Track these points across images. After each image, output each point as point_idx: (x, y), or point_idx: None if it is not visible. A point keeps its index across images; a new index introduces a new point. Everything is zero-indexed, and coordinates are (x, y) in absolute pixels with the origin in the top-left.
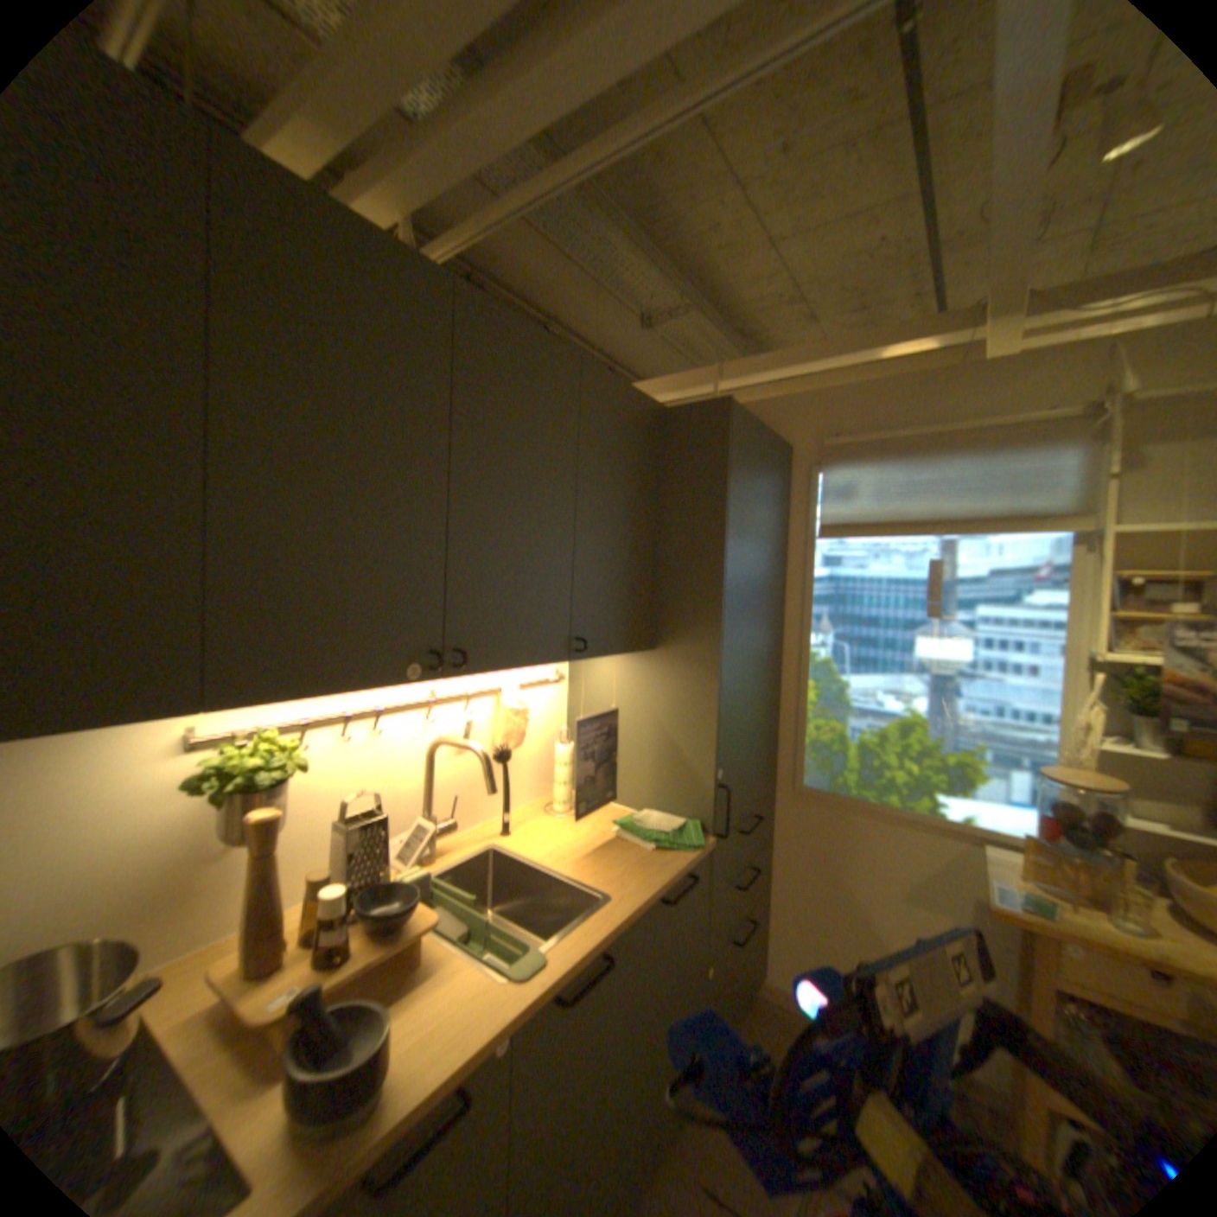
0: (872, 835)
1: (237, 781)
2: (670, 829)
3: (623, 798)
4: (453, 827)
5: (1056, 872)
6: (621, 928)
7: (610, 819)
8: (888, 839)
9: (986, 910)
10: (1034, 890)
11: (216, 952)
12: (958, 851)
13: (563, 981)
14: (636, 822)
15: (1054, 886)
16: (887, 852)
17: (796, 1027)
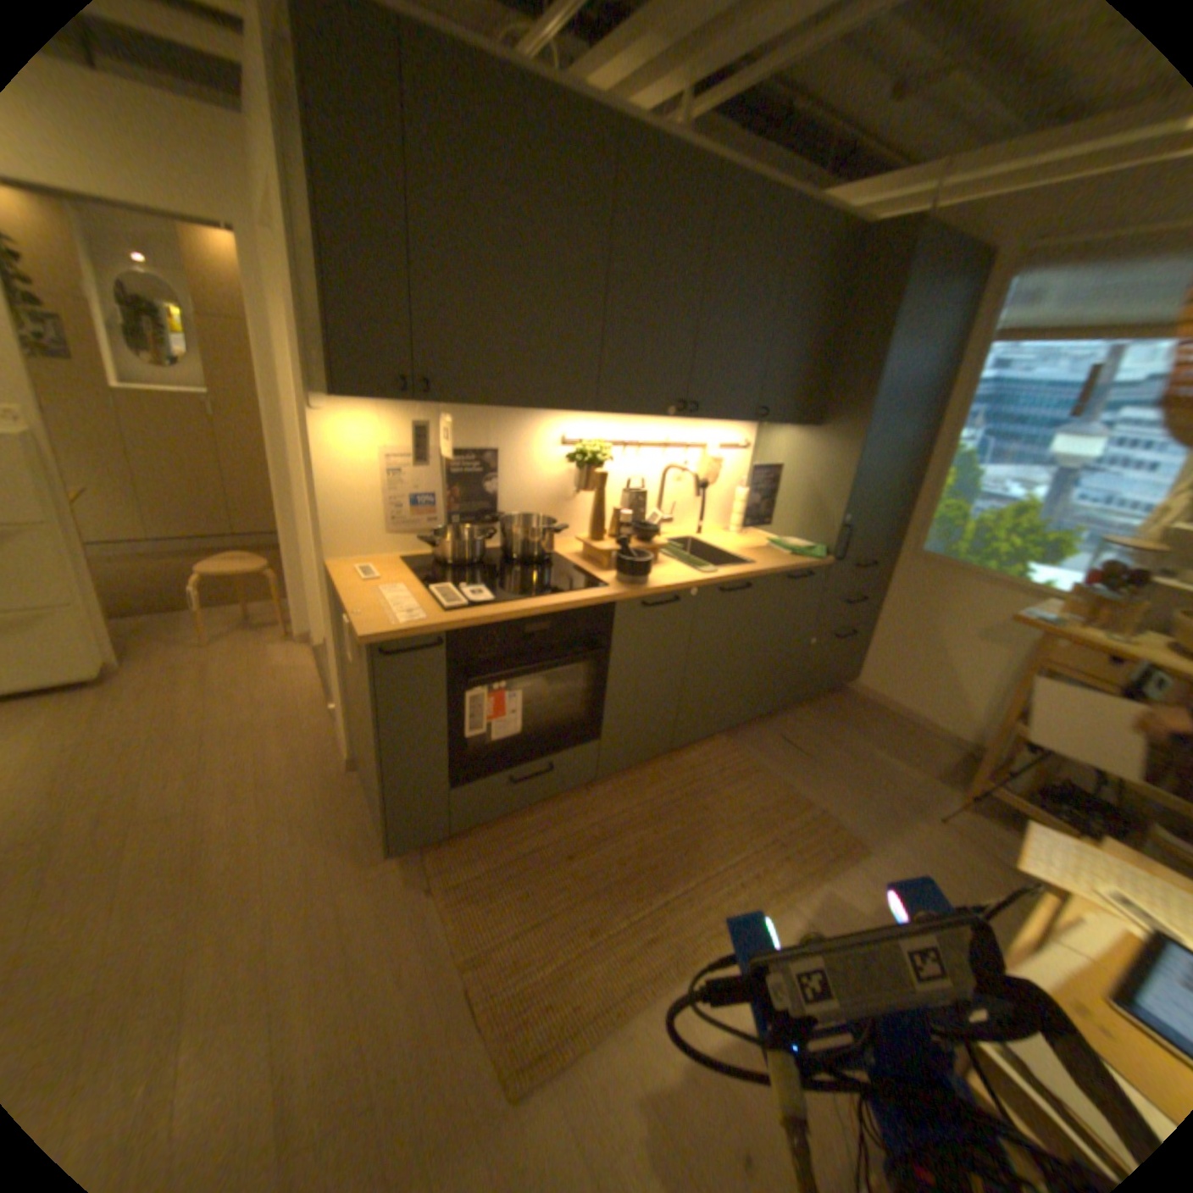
0: (967, 590)
1: (586, 458)
2: (802, 547)
3: (775, 532)
4: (669, 521)
5: (1086, 609)
6: (757, 574)
7: (764, 540)
8: (978, 594)
9: (1039, 648)
10: (1062, 618)
11: (566, 543)
12: (1032, 606)
13: (723, 580)
14: (781, 542)
15: (1084, 620)
16: (975, 603)
17: (870, 707)
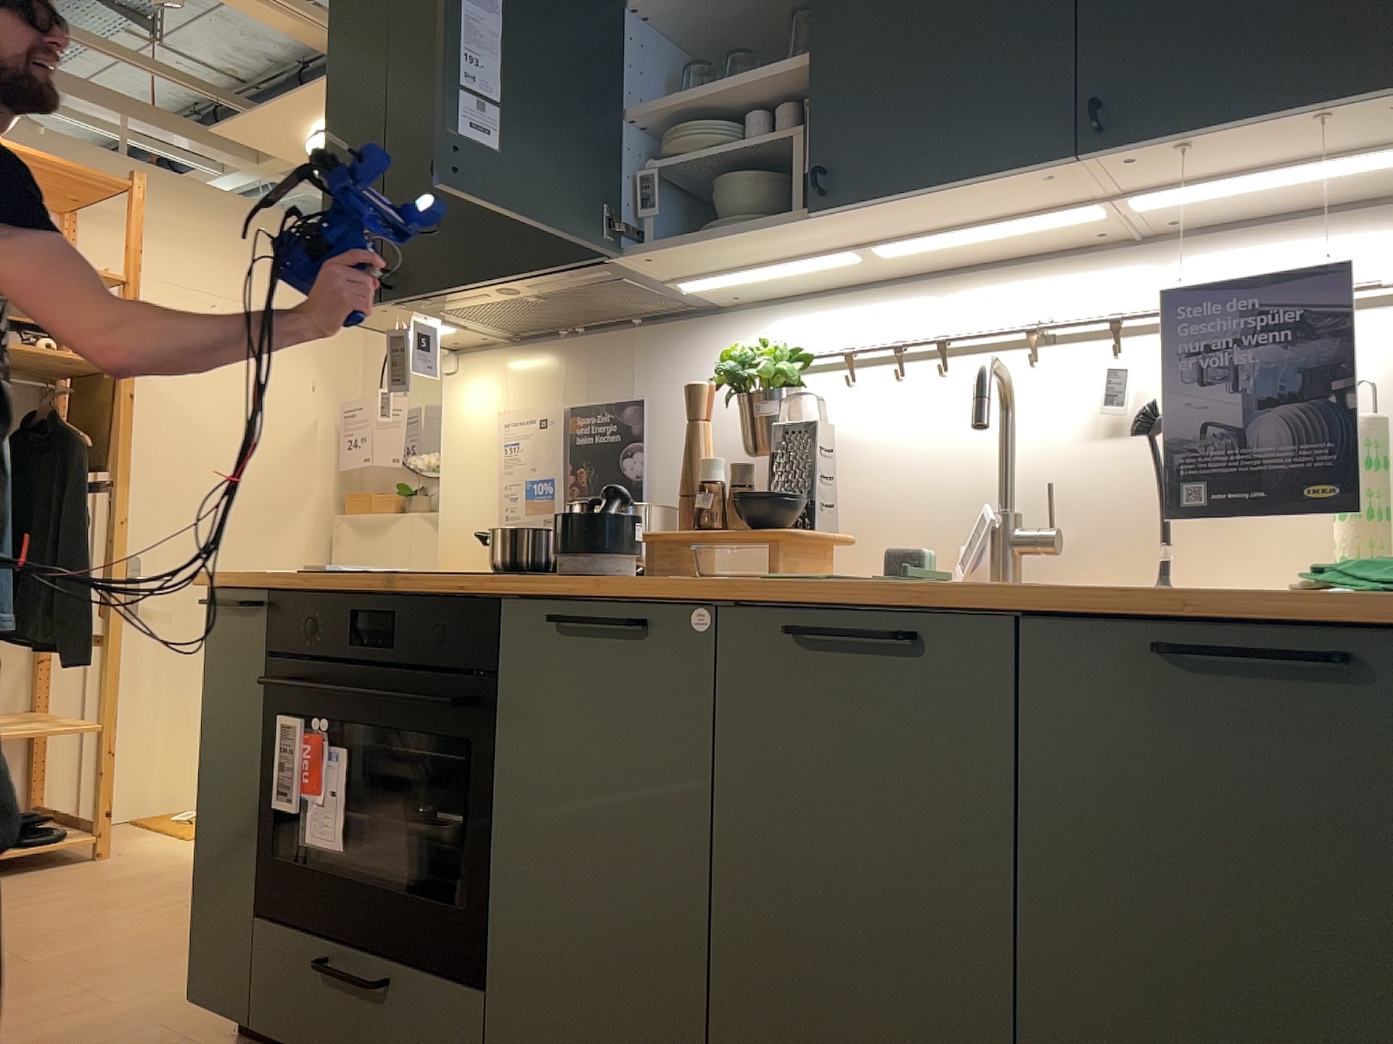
0: None
1: (724, 373)
2: None
3: None
4: (1046, 539)
5: None
6: (954, 599)
7: None
8: None
9: None
10: None
11: None
12: None
13: (794, 595)
14: None
15: None
16: None
17: None
